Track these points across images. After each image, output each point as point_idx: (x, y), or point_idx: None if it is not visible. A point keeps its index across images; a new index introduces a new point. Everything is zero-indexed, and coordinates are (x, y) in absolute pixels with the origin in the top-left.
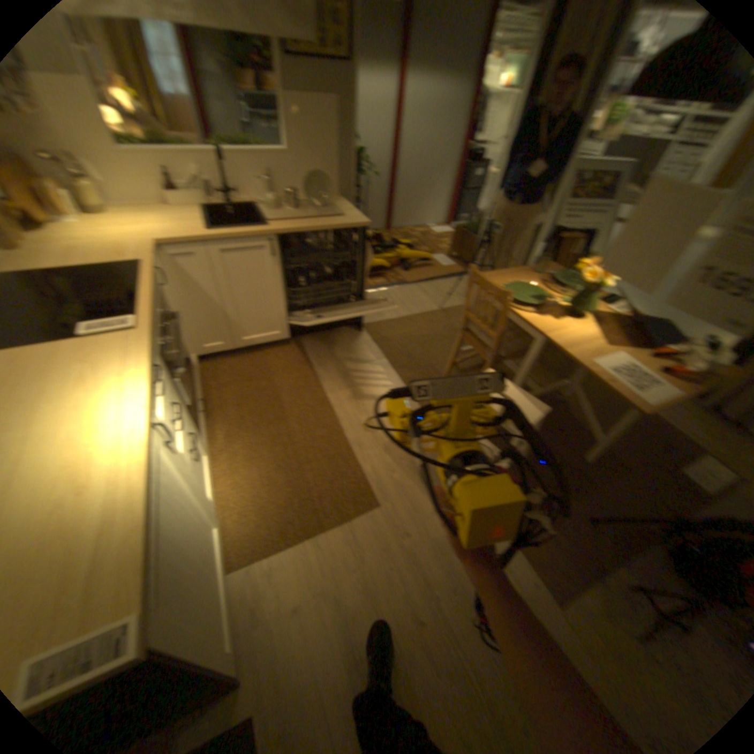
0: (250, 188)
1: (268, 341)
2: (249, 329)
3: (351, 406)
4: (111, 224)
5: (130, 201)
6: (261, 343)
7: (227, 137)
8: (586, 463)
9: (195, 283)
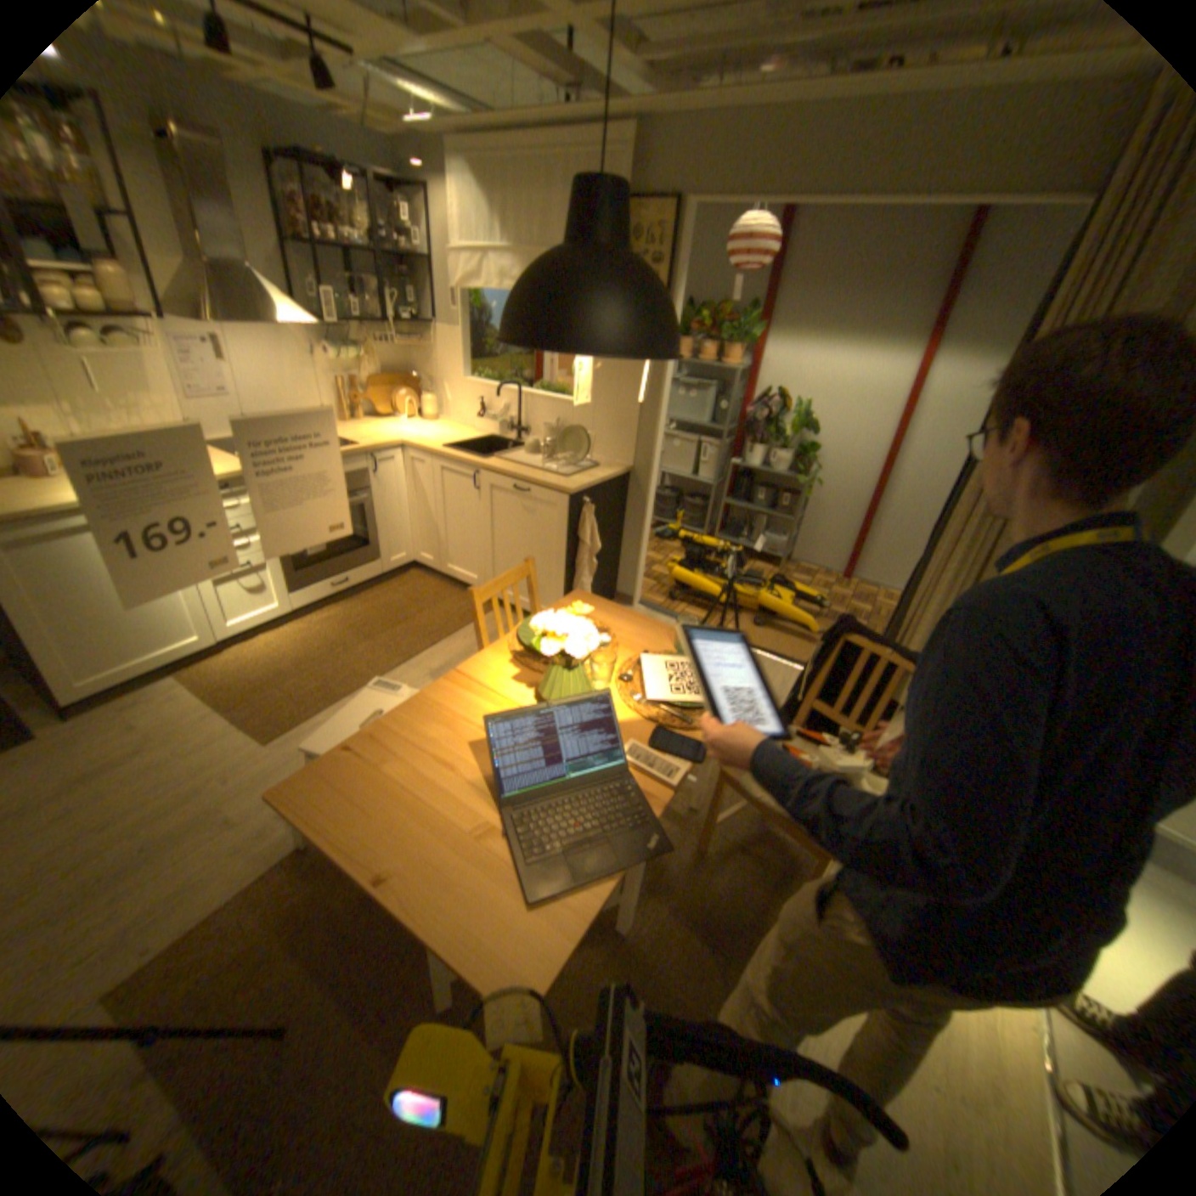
0: (543, 432)
1: (465, 580)
2: (452, 556)
3: (413, 671)
4: (414, 425)
5: (460, 418)
6: (460, 577)
7: (547, 383)
8: (387, 954)
9: (421, 487)
